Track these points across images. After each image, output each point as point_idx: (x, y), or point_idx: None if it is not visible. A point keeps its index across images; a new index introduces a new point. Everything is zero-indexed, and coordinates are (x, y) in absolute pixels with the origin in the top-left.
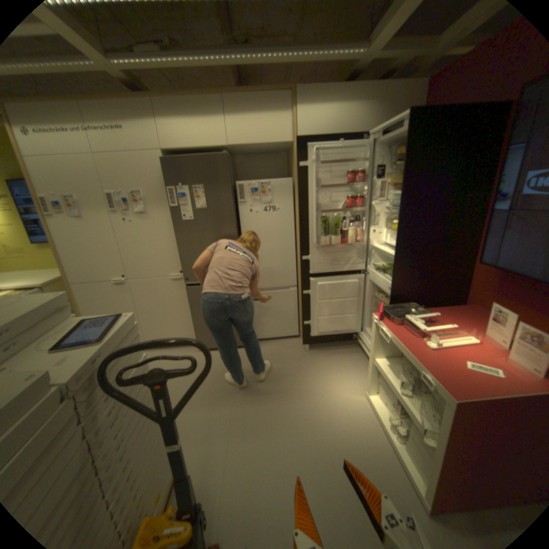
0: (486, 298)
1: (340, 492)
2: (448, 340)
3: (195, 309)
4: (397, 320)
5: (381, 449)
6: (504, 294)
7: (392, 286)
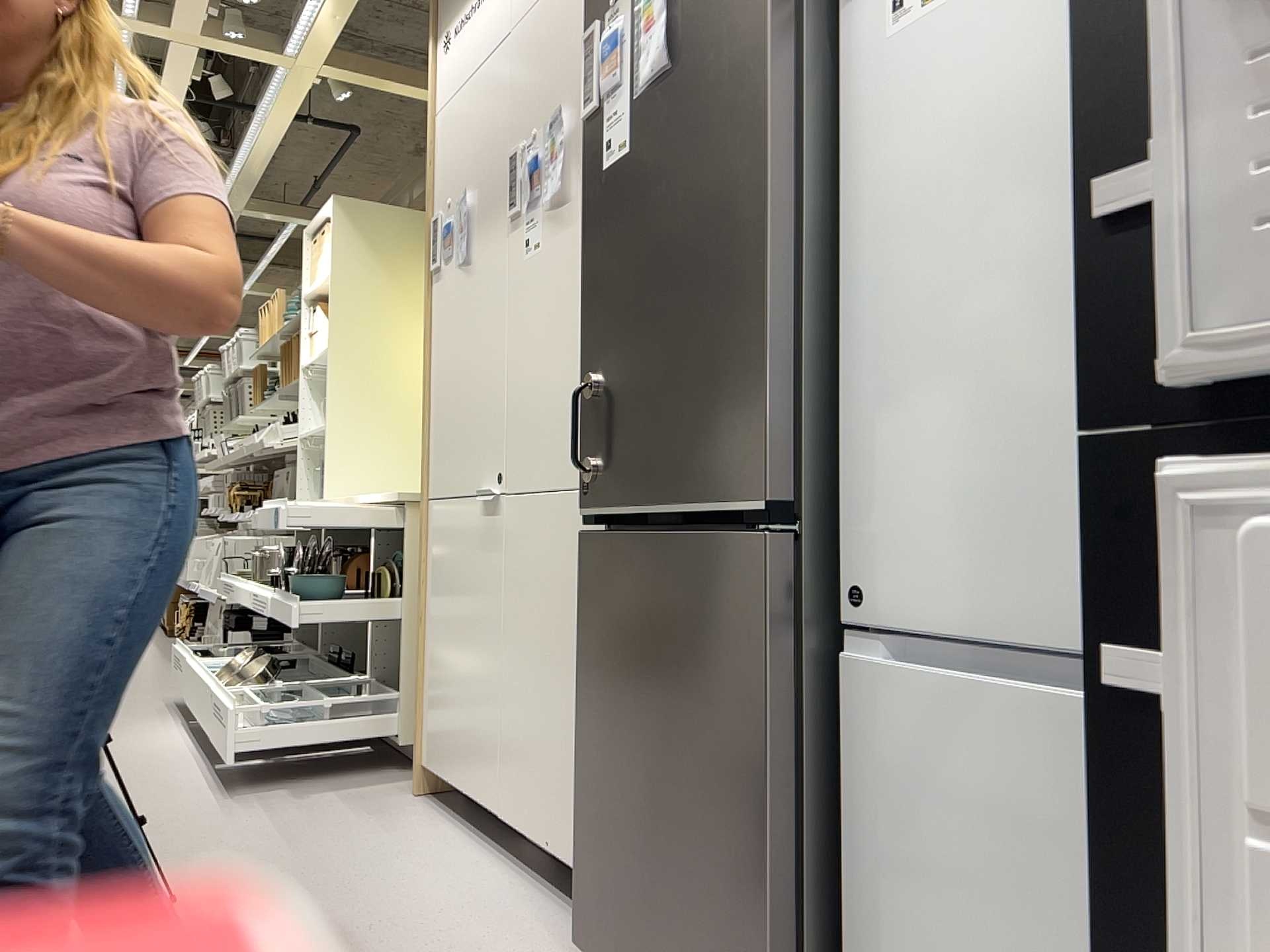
0: None
1: None
2: None
3: (589, 679)
4: None
5: None
6: None
7: None
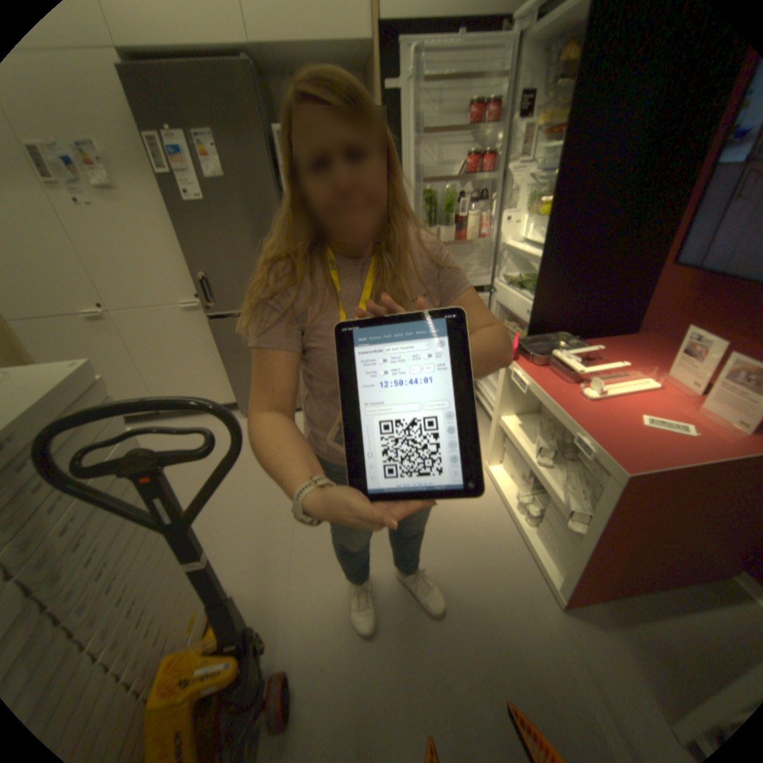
0: (671, 321)
1: (448, 591)
2: (614, 384)
3: (229, 356)
4: (539, 359)
5: (503, 534)
6: (701, 313)
7: (533, 307)
